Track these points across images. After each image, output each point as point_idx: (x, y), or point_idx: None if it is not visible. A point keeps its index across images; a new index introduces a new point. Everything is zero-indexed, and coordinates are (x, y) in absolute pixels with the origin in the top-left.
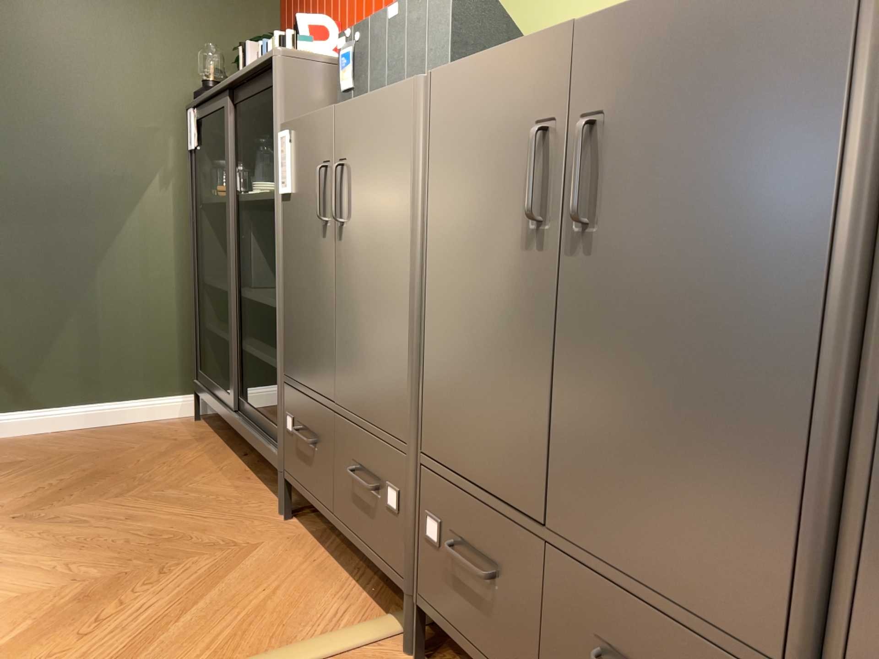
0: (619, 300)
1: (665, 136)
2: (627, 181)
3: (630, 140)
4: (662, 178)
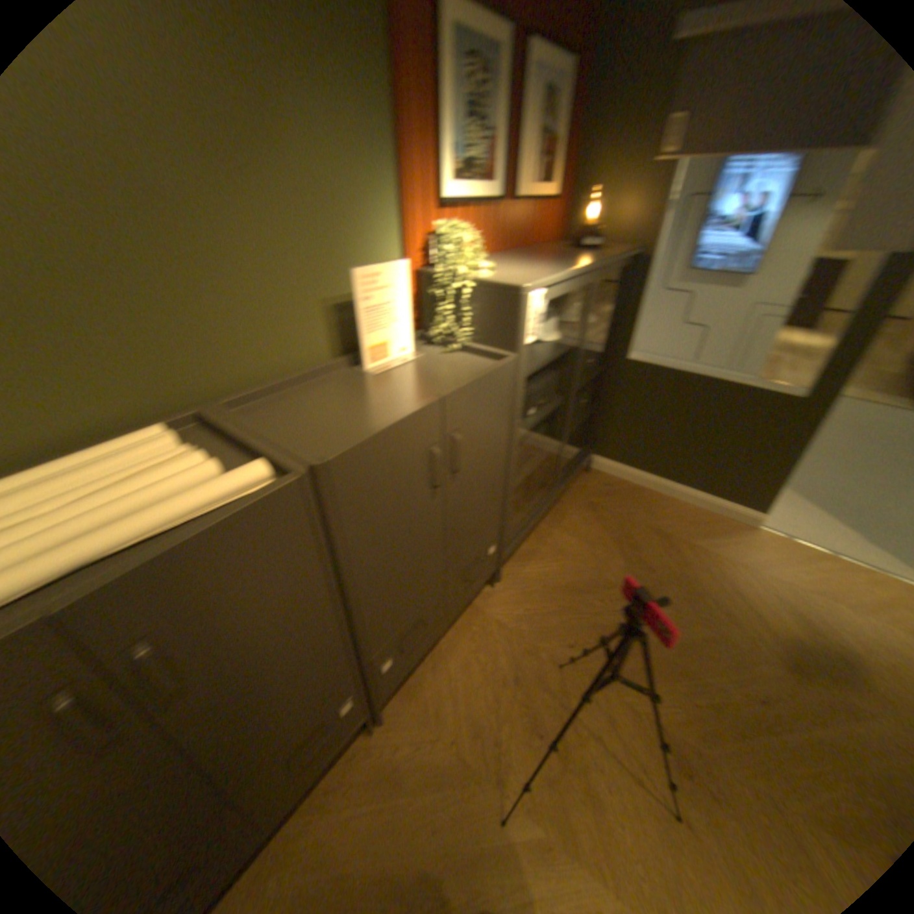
0: (230, 680)
1: (224, 600)
2: (204, 637)
3: (193, 621)
4: (232, 617)
